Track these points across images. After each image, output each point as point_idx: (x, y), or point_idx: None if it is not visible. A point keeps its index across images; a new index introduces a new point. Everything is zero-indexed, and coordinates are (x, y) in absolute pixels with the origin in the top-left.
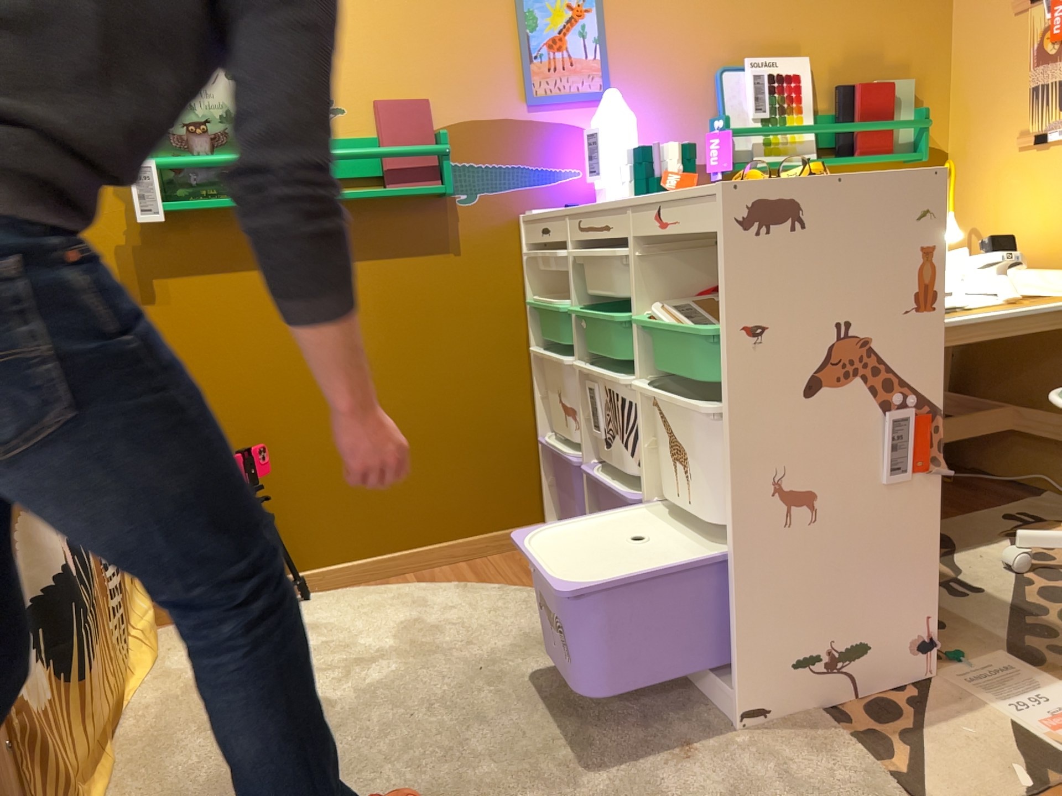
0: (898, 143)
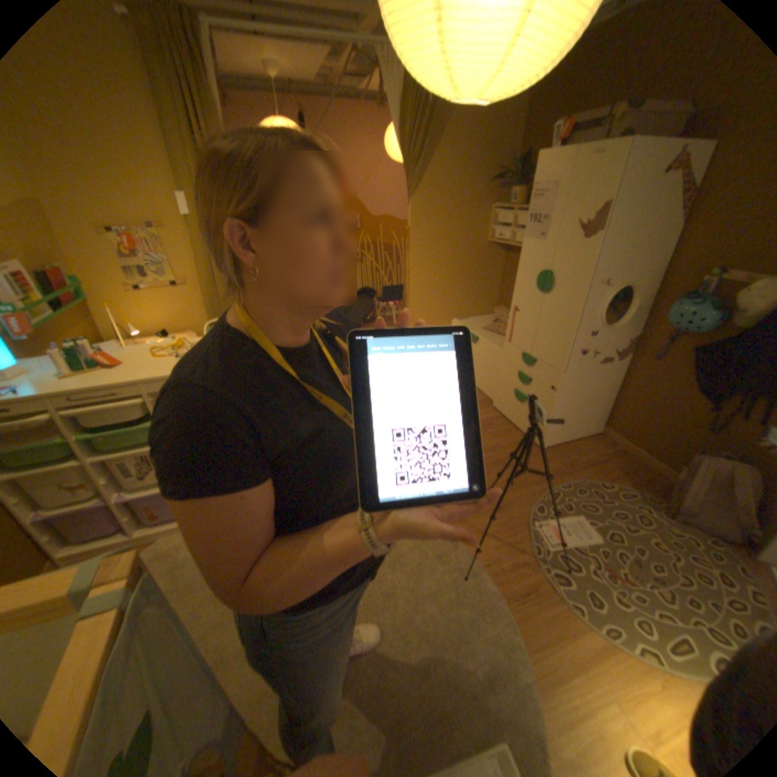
0: (71, 295)
